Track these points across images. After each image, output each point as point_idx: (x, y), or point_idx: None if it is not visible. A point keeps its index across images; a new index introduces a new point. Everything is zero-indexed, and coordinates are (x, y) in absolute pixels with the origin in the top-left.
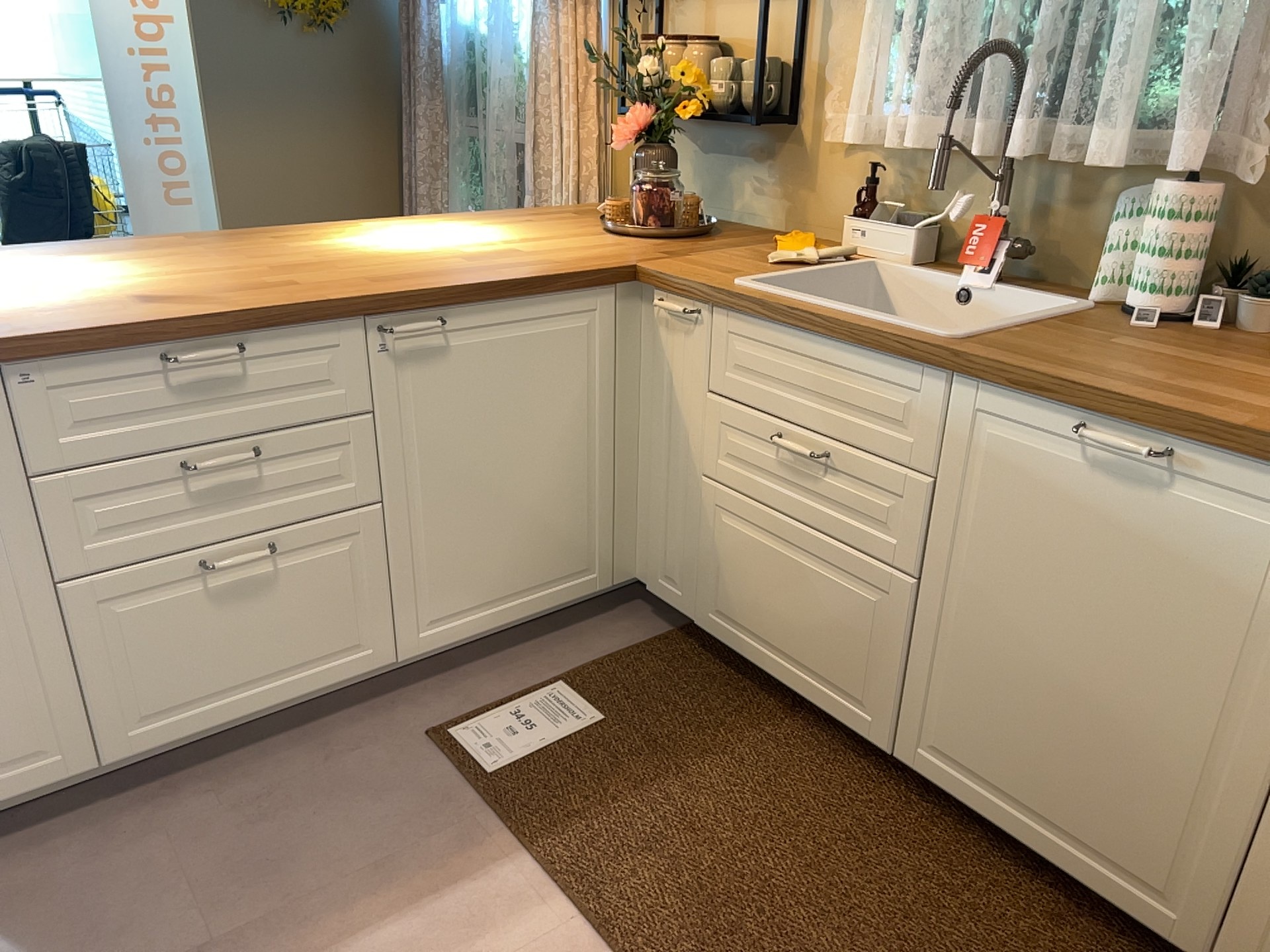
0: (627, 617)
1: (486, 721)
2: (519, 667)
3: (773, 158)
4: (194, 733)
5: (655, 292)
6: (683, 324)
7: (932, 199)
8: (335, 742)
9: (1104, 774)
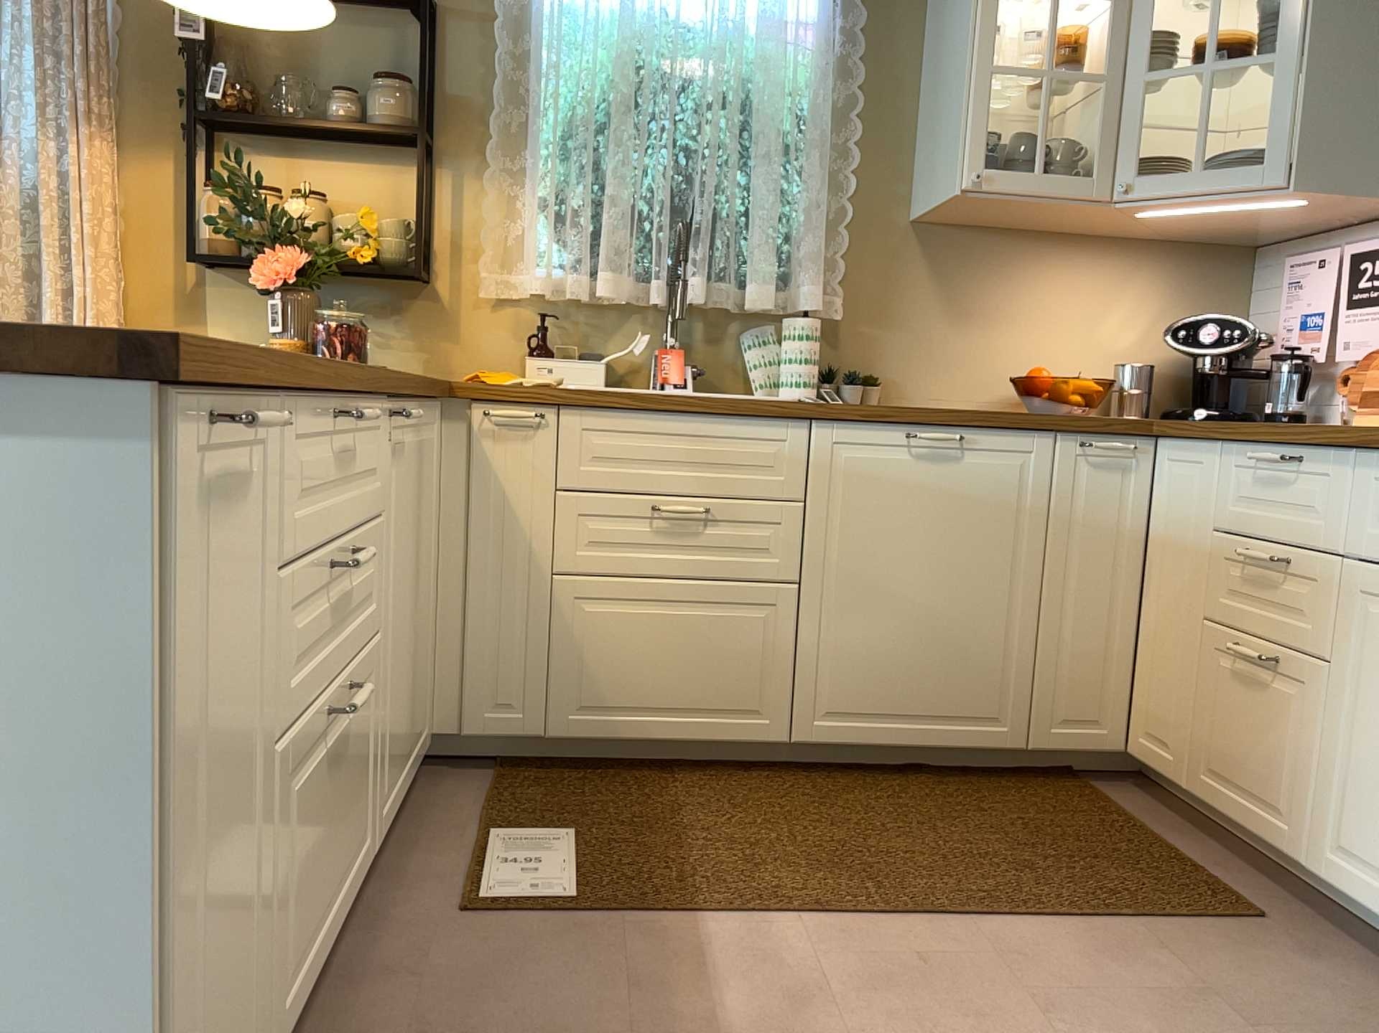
0: (439, 779)
1: (492, 880)
2: (428, 843)
3: (405, 312)
4: (295, 1006)
5: (463, 409)
6: (516, 432)
7: (592, 340)
8: (385, 970)
9: (954, 658)
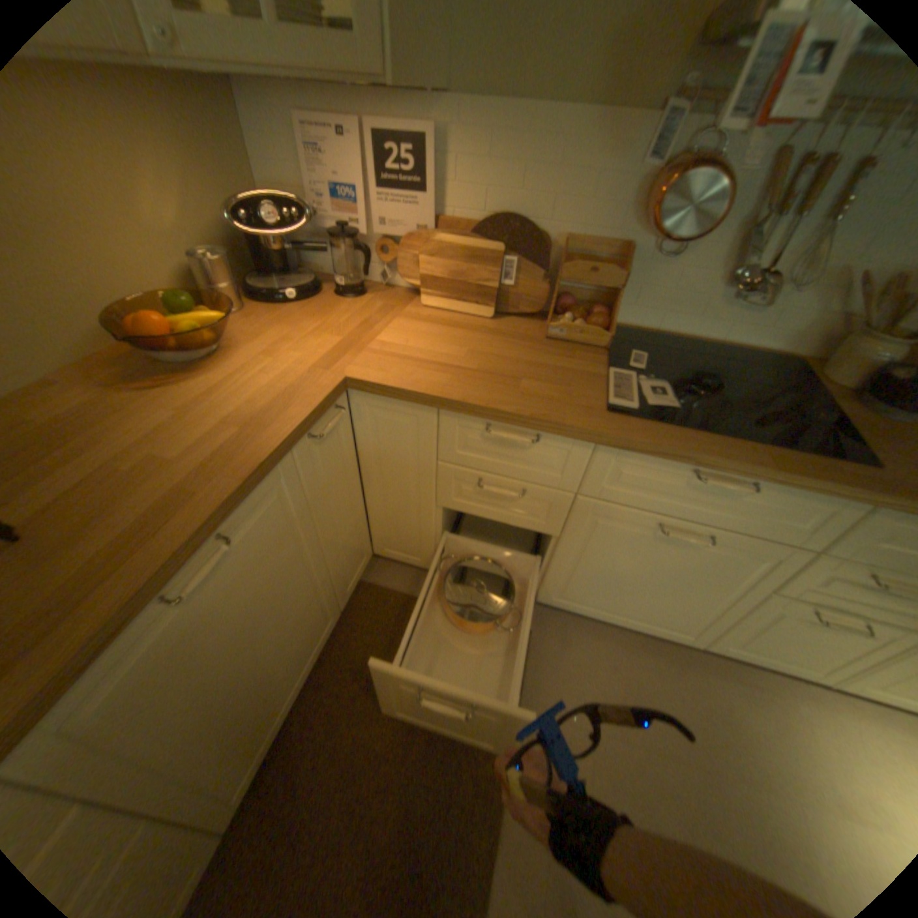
0: None
1: None
2: None
3: None
4: None
5: None
6: None
7: None
8: None
9: (293, 646)
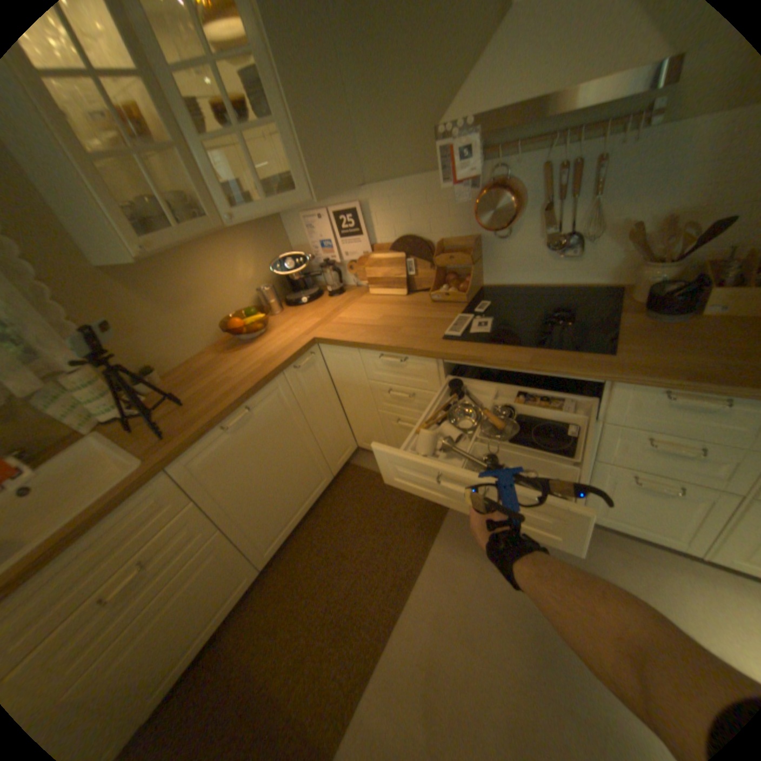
0: None
1: None
2: None
3: None
4: None
5: None
6: None
7: None
8: None
9: (297, 481)
